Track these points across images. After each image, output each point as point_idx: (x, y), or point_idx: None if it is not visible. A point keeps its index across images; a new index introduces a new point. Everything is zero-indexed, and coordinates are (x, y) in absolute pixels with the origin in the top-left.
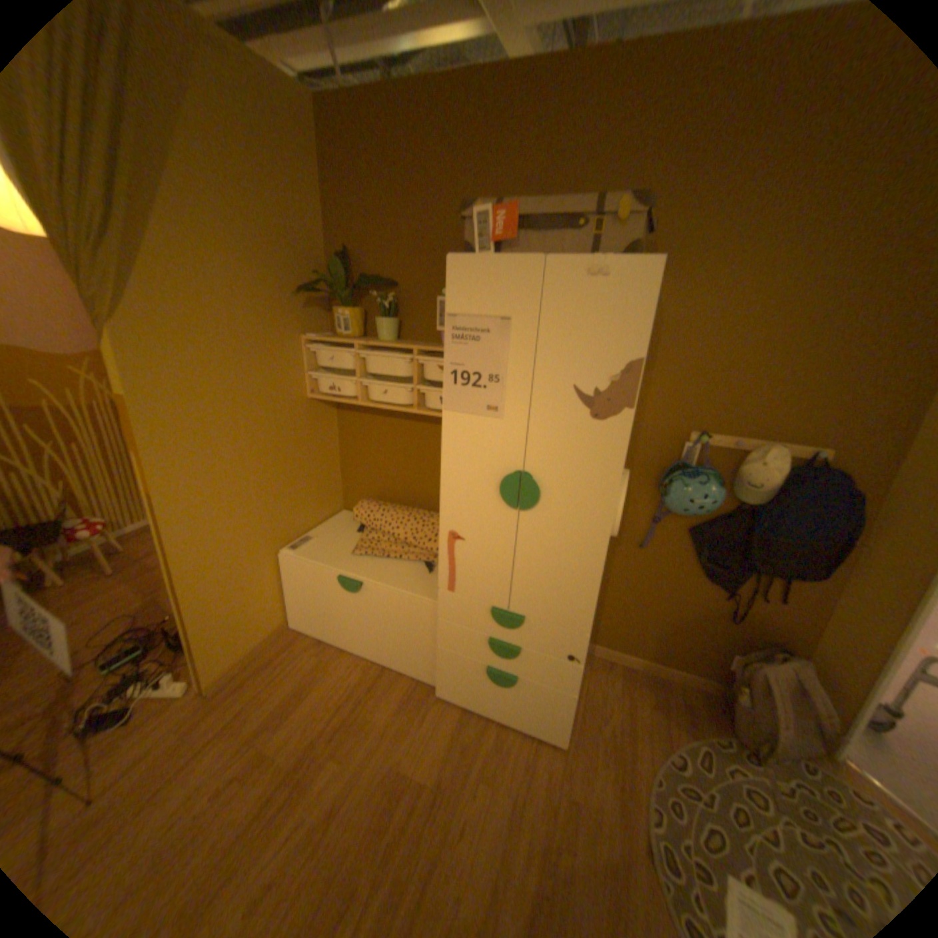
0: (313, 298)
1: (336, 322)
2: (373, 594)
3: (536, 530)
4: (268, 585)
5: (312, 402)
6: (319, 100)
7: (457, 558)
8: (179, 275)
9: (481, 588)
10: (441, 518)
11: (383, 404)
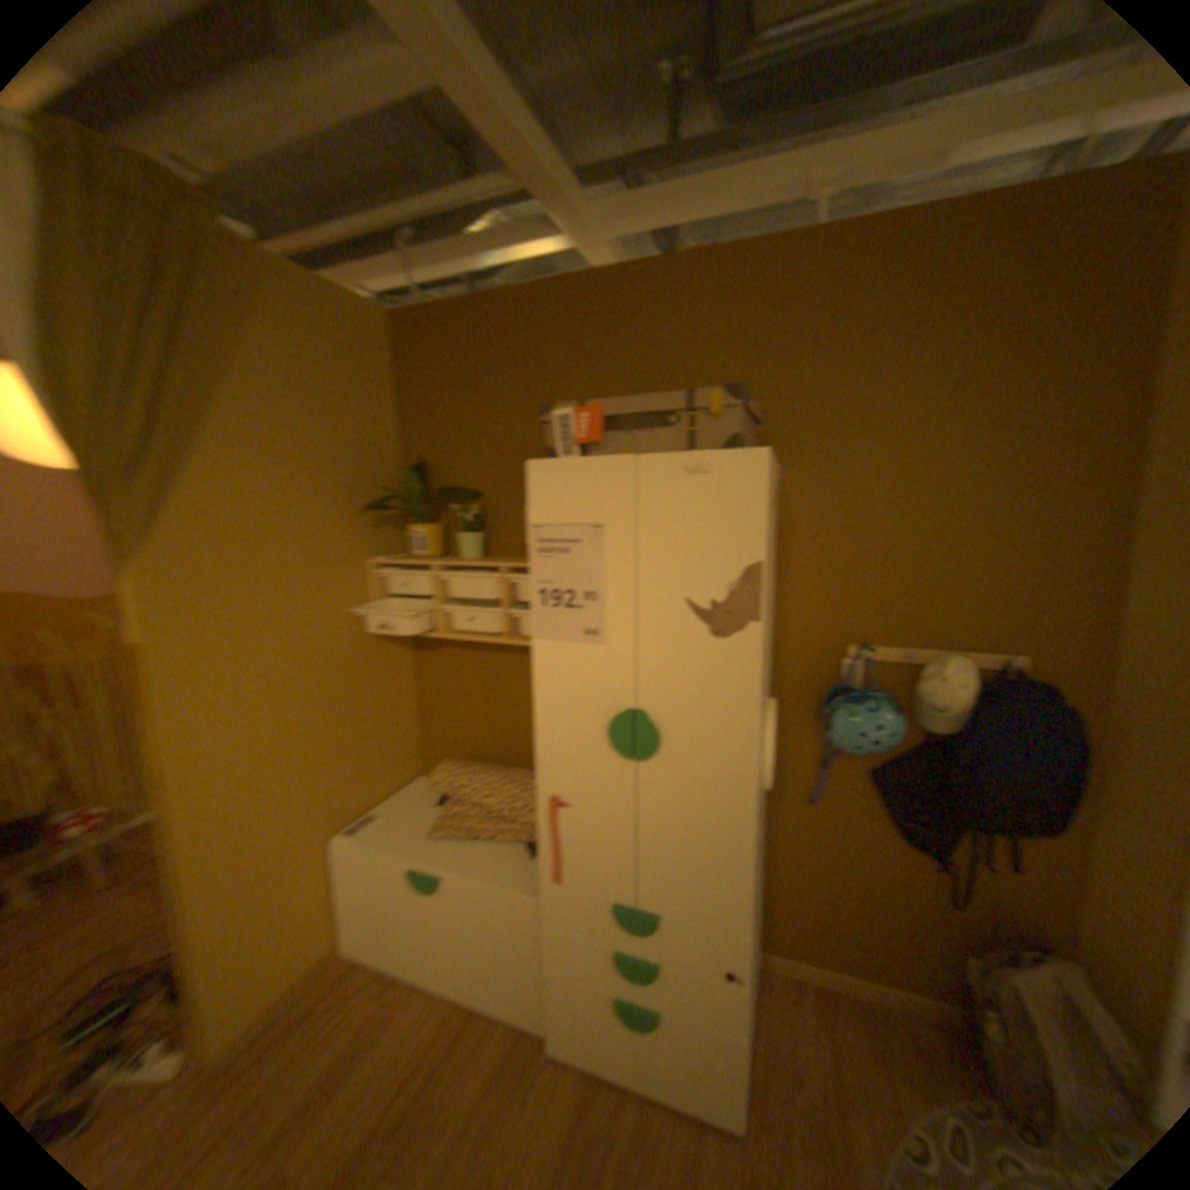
0: (381, 516)
1: (408, 541)
2: (452, 896)
3: (660, 787)
4: (308, 893)
5: (378, 638)
6: (391, 316)
7: (561, 835)
8: (218, 501)
9: (595, 877)
10: (536, 779)
11: (464, 635)
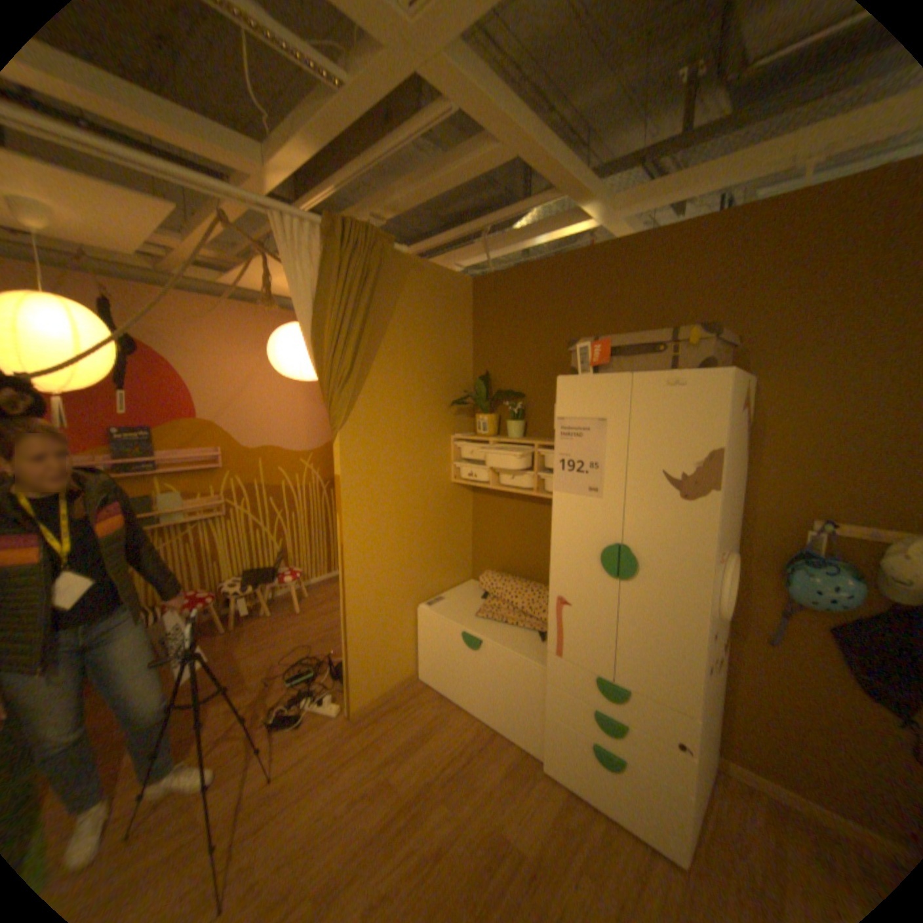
0: (461, 408)
1: (477, 425)
2: (490, 653)
3: (637, 600)
4: (407, 634)
5: (454, 485)
6: (476, 282)
7: (565, 623)
8: (381, 400)
9: (587, 655)
10: (551, 583)
11: (508, 487)
